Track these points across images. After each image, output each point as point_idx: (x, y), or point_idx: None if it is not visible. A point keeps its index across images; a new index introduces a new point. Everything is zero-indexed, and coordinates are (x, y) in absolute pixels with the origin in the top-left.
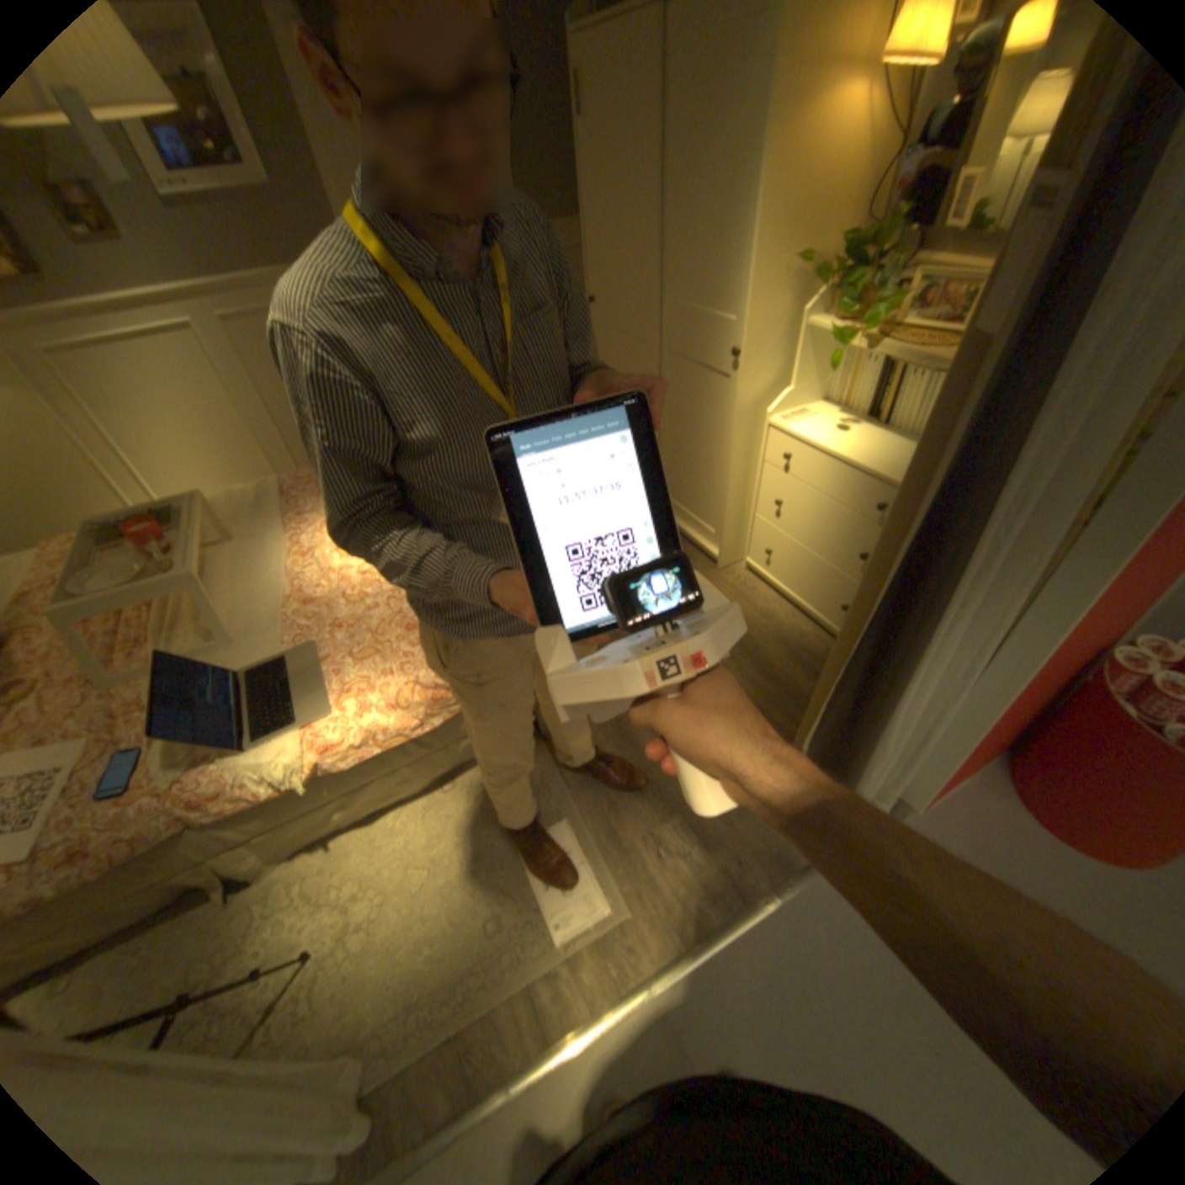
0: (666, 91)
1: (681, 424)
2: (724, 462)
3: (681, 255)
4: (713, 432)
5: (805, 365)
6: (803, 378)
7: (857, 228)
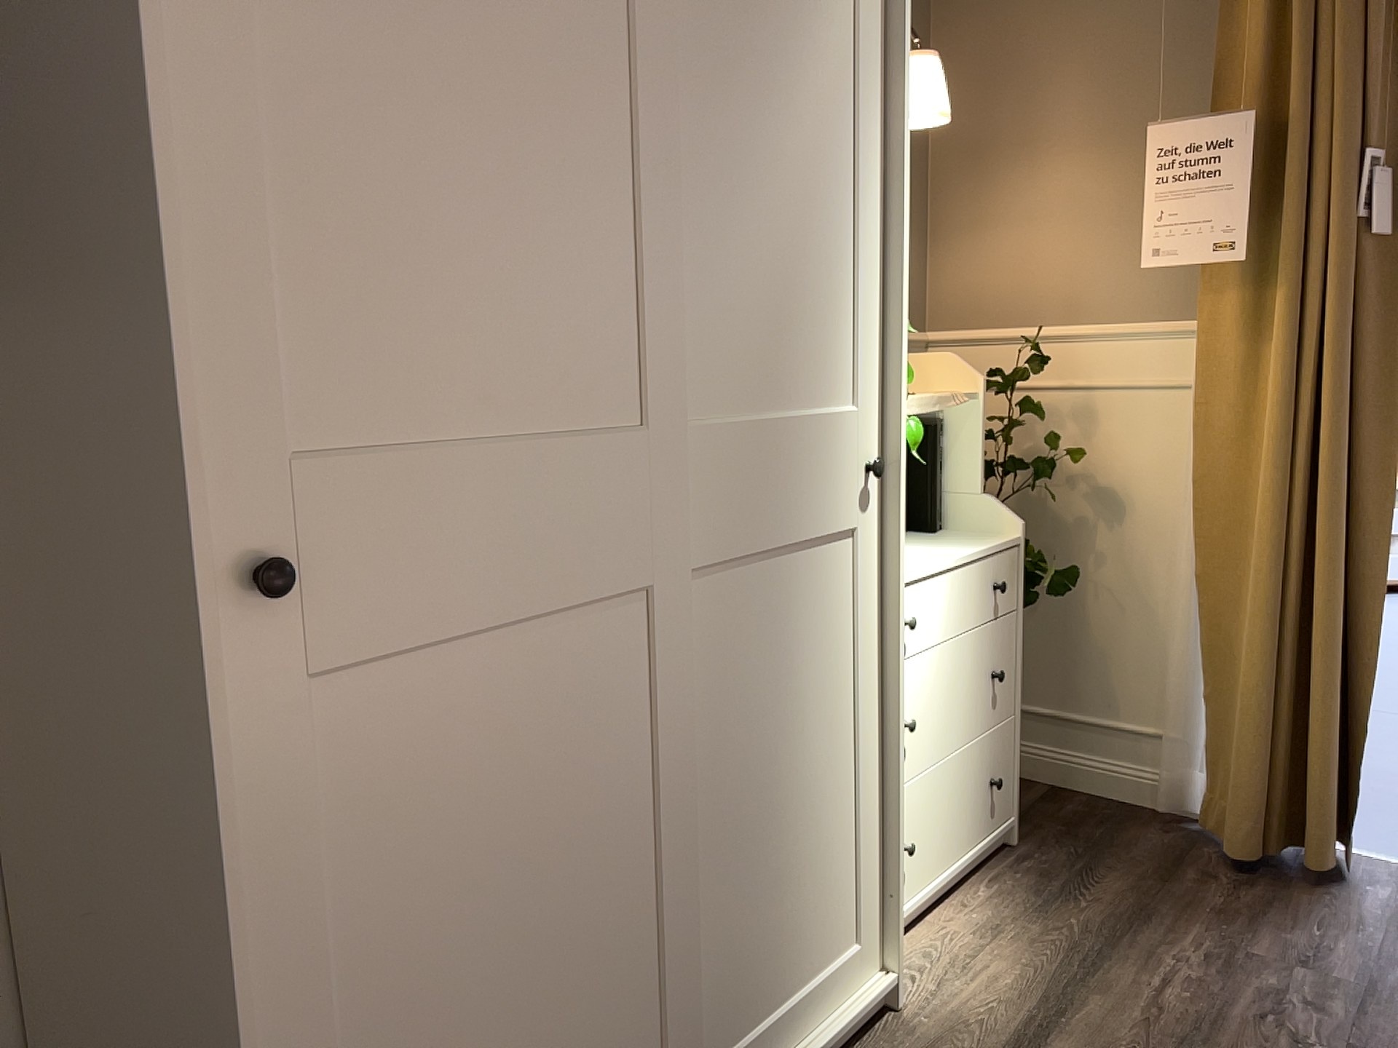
0: None
1: (750, 737)
2: (855, 717)
3: (726, 318)
4: (826, 674)
5: None
6: None
7: None
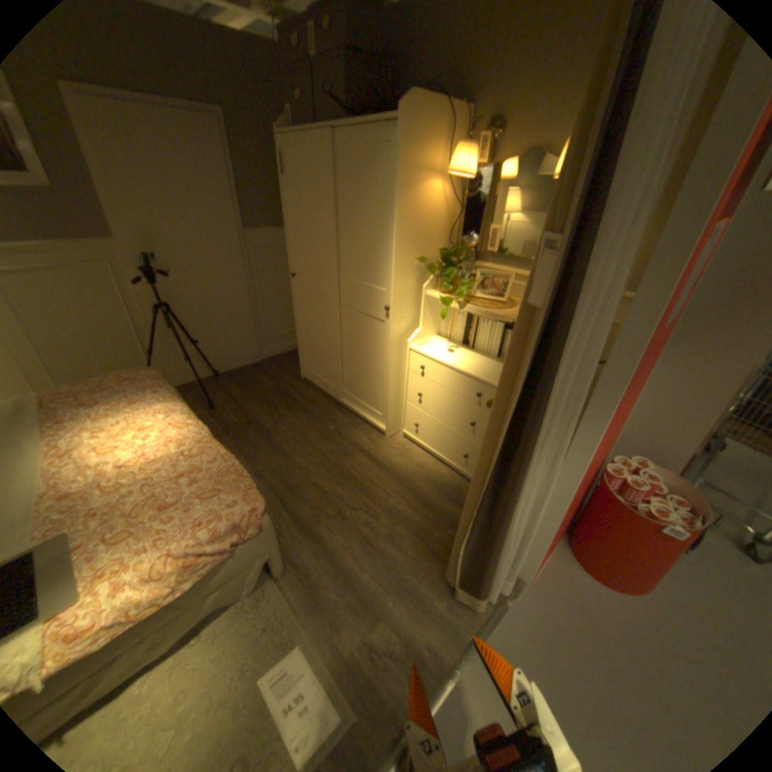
0: (337, 170)
1: (356, 349)
2: (385, 371)
3: (350, 254)
4: (377, 353)
5: (426, 316)
6: (425, 323)
7: (445, 248)
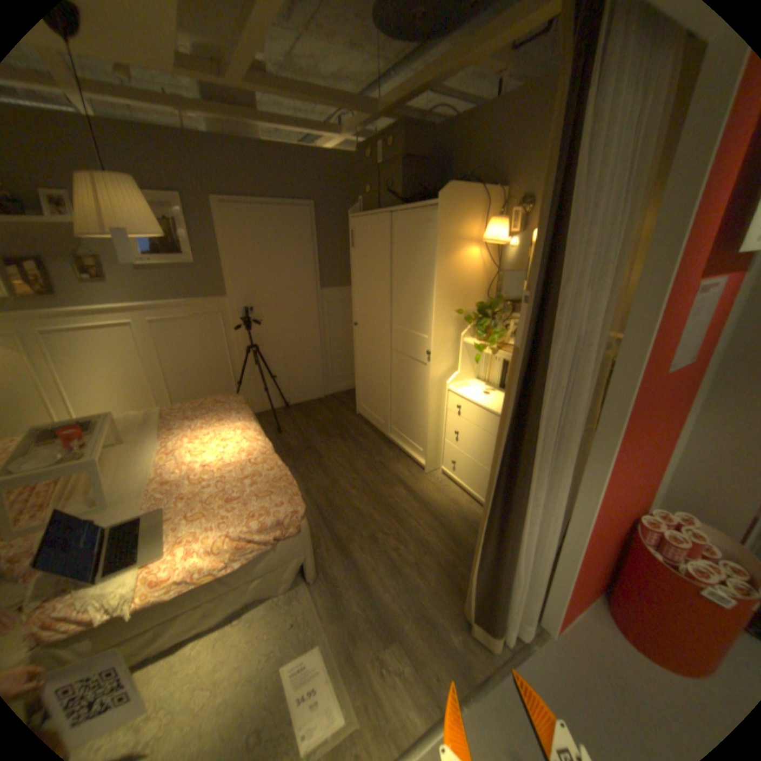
0: (393, 242)
1: (403, 388)
2: (426, 409)
3: (401, 307)
4: (420, 392)
5: (466, 361)
6: (465, 367)
7: (484, 301)
